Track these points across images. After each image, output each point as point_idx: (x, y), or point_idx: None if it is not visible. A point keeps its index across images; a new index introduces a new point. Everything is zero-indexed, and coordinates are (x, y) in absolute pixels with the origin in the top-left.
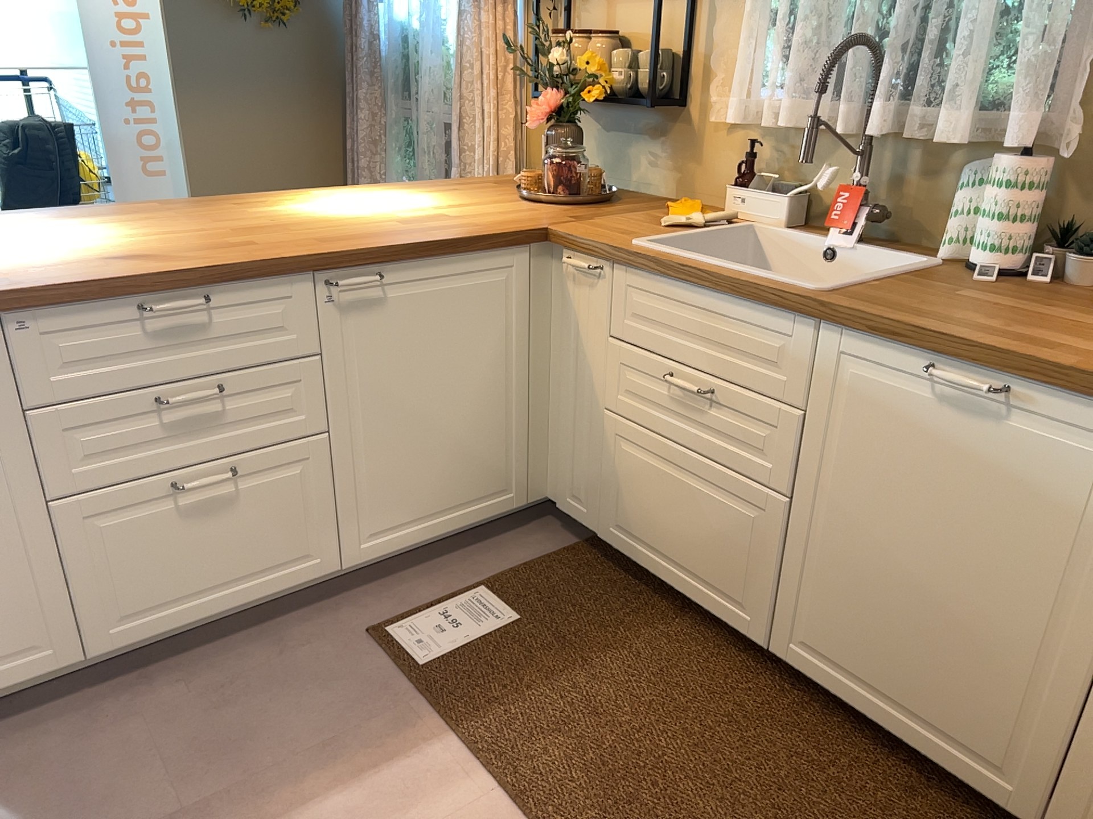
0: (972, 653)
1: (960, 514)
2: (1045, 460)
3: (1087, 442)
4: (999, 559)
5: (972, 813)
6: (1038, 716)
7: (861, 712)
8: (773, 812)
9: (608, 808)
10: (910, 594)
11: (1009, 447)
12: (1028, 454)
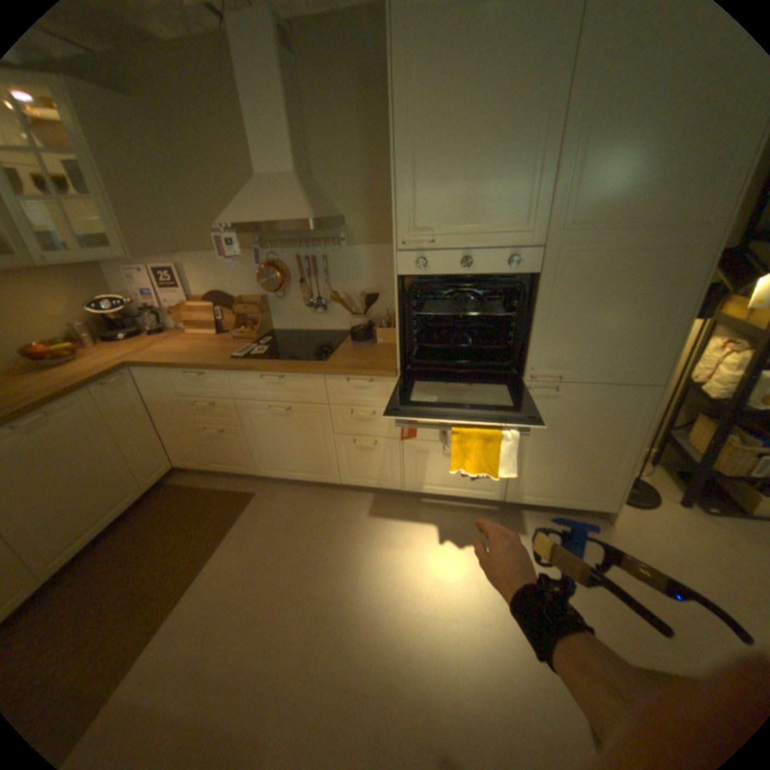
0: (99, 481)
1: (62, 455)
2: (69, 419)
3: (73, 406)
4: (82, 453)
5: (128, 517)
6: (121, 472)
7: (91, 540)
8: (139, 557)
9: (149, 601)
10: (71, 492)
11: (58, 425)
12: (64, 422)
